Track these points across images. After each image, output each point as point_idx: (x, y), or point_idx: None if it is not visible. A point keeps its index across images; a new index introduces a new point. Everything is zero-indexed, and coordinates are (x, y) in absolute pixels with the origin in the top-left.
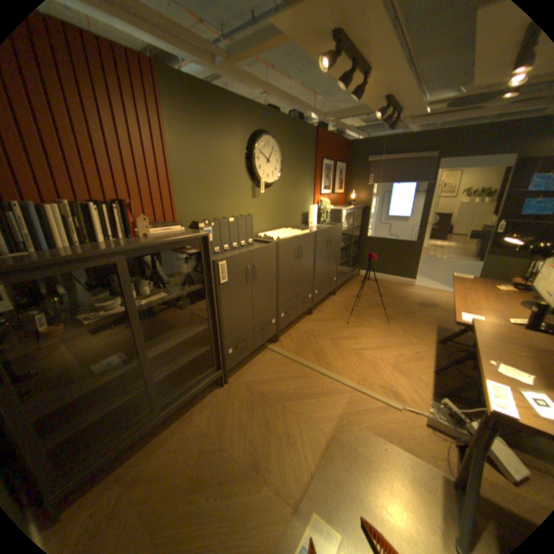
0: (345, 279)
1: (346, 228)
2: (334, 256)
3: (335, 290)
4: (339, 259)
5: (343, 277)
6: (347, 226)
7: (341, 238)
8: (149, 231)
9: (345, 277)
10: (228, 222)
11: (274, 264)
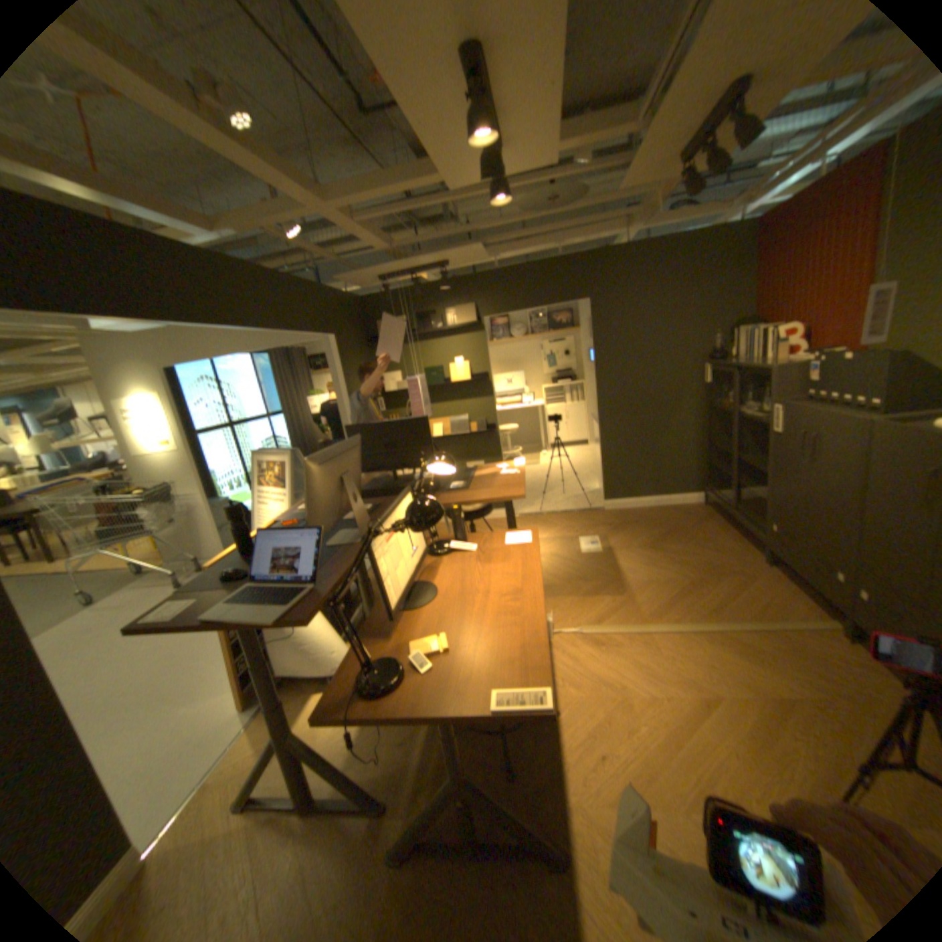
0: None
1: None
2: None
3: None
4: None
5: None
6: None
7: None
8: (800, 354)
9: None
10: (845, 359)
11: (858, 462)
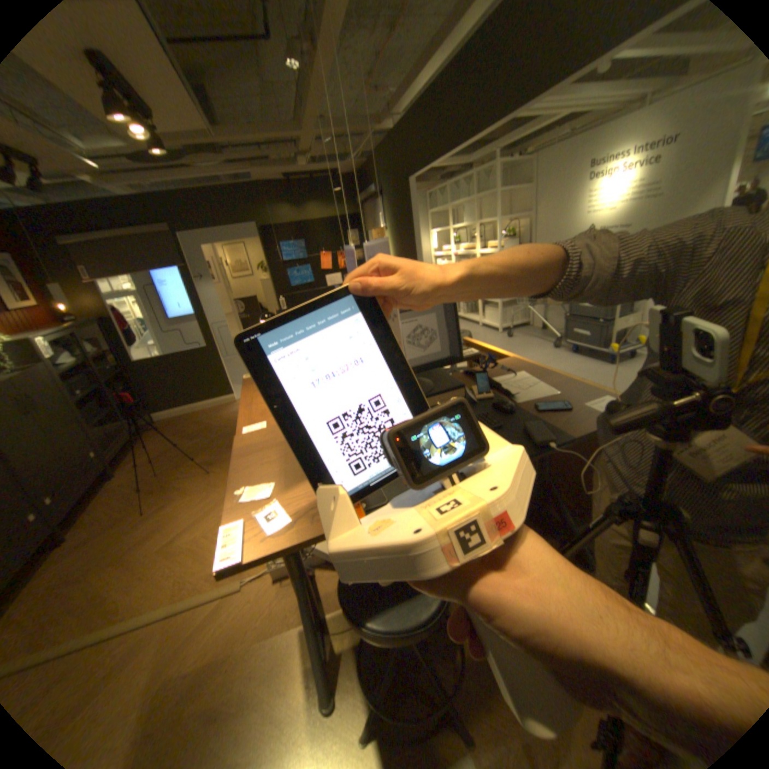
0: (123, 443)
1: (73, 363)
2: (64, 421)
3: (106, 470)
4: (83, 420)
5: (114, 442)
6: (75, 359)
7: (63, 385)
8: None
9: (120, 440)
10: None
11: None
